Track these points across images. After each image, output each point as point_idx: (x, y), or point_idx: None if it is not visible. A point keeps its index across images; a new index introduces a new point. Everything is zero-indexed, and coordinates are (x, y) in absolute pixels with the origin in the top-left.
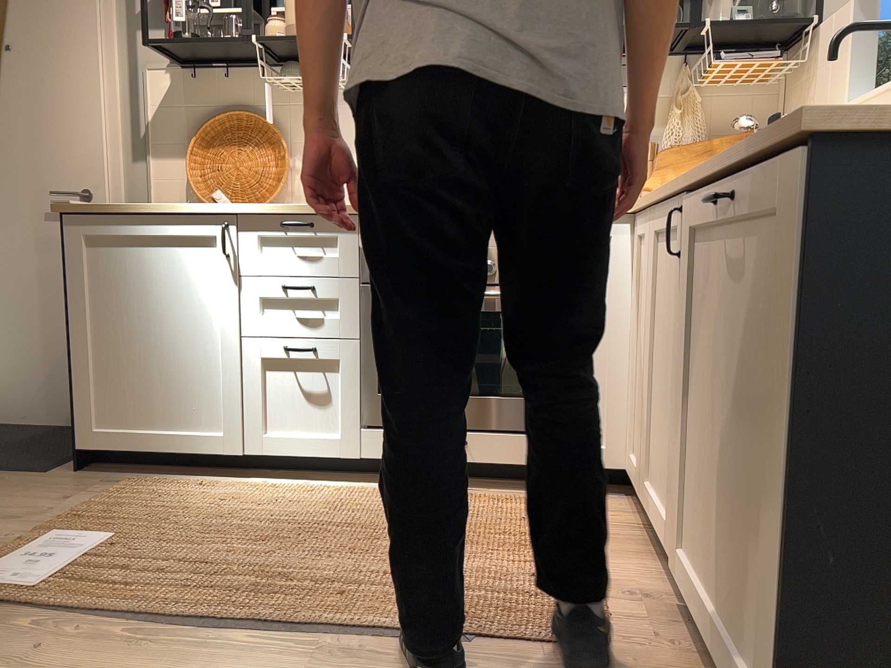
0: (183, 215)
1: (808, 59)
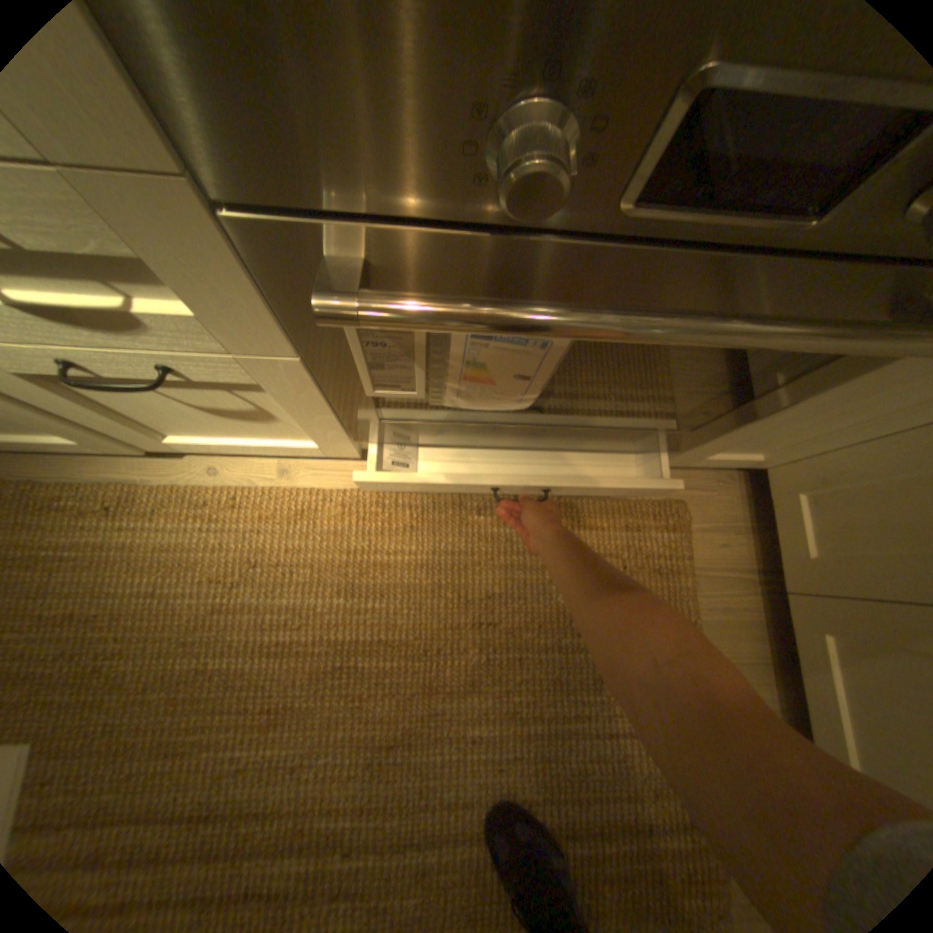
0: None
1: None
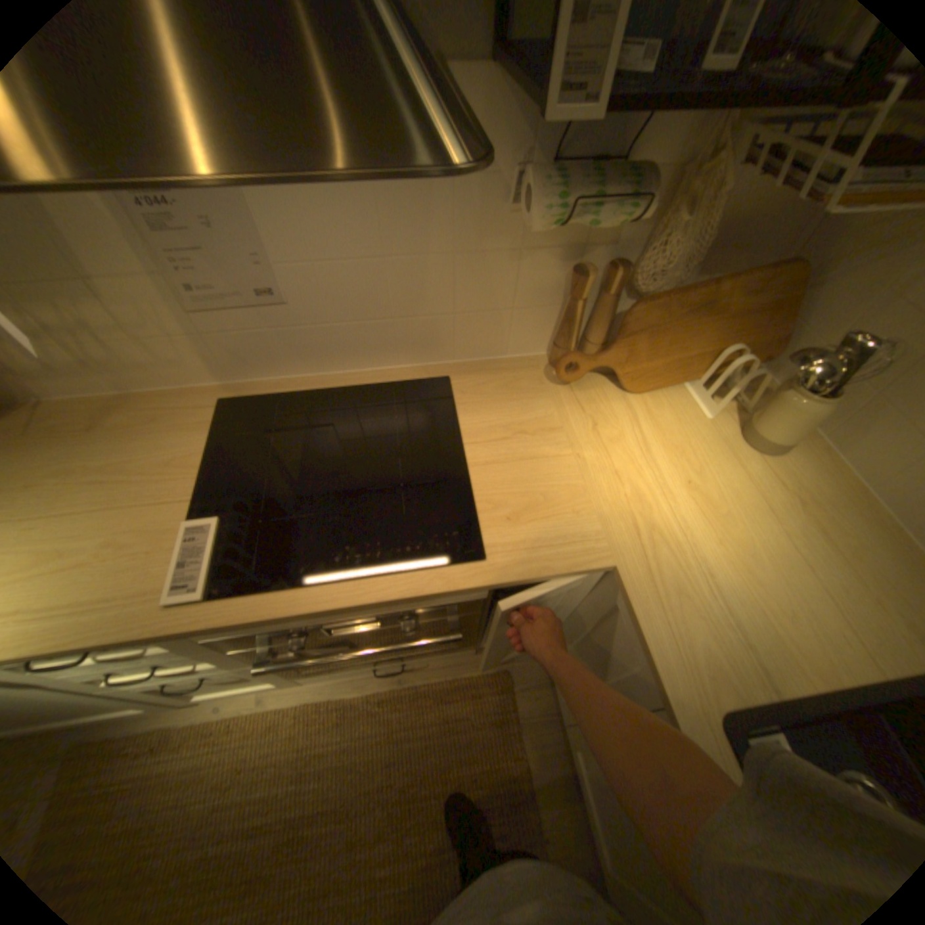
0: None
1: None
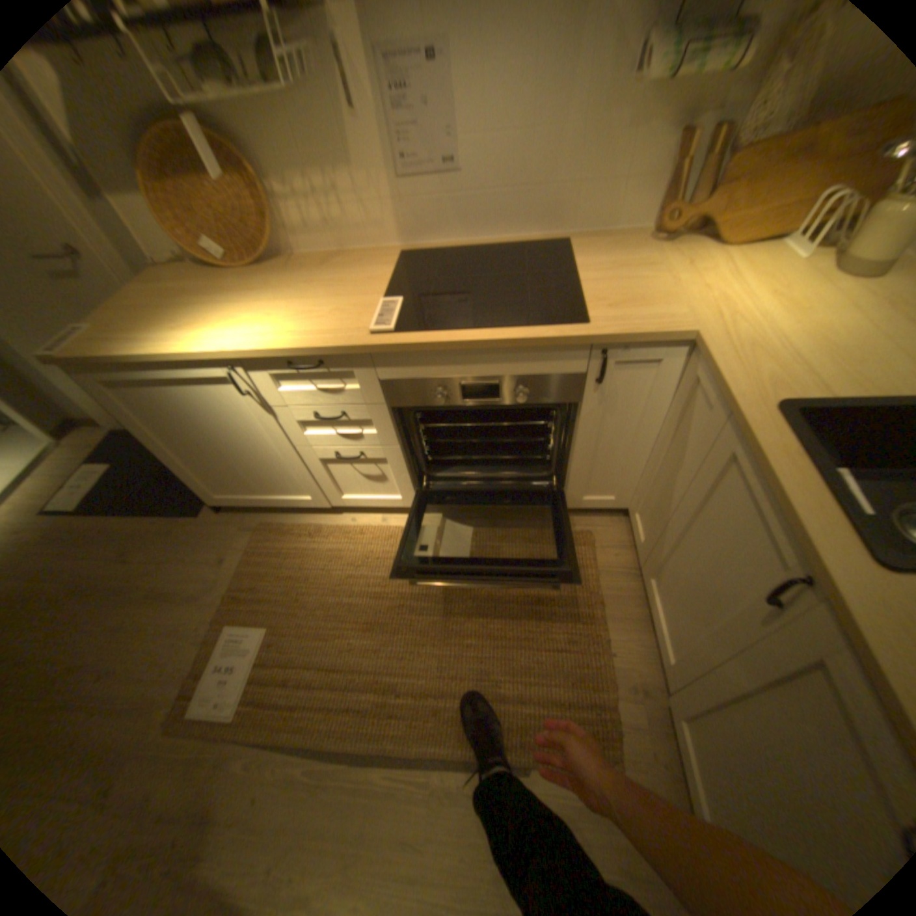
0: (182, 361)
1: None
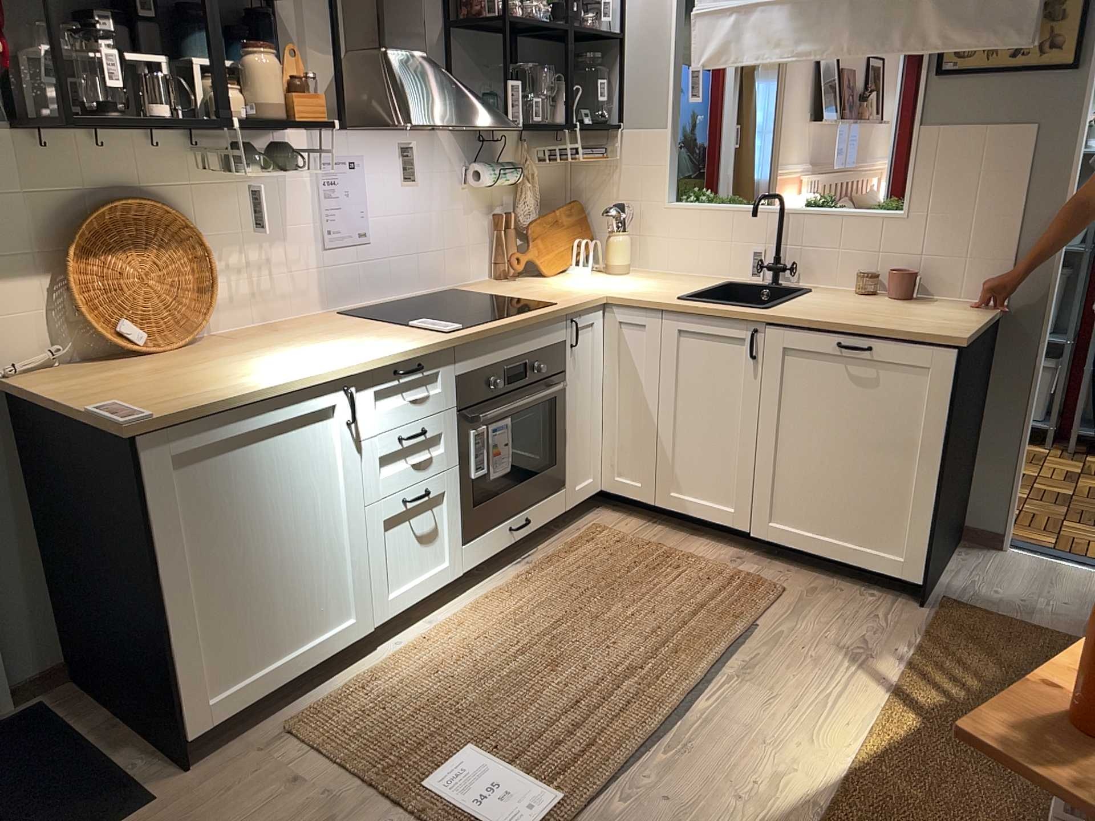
0: (301, 391)
1: (613, 151)
